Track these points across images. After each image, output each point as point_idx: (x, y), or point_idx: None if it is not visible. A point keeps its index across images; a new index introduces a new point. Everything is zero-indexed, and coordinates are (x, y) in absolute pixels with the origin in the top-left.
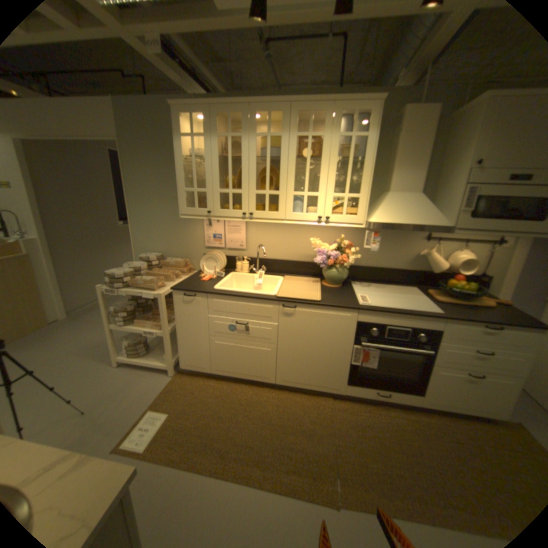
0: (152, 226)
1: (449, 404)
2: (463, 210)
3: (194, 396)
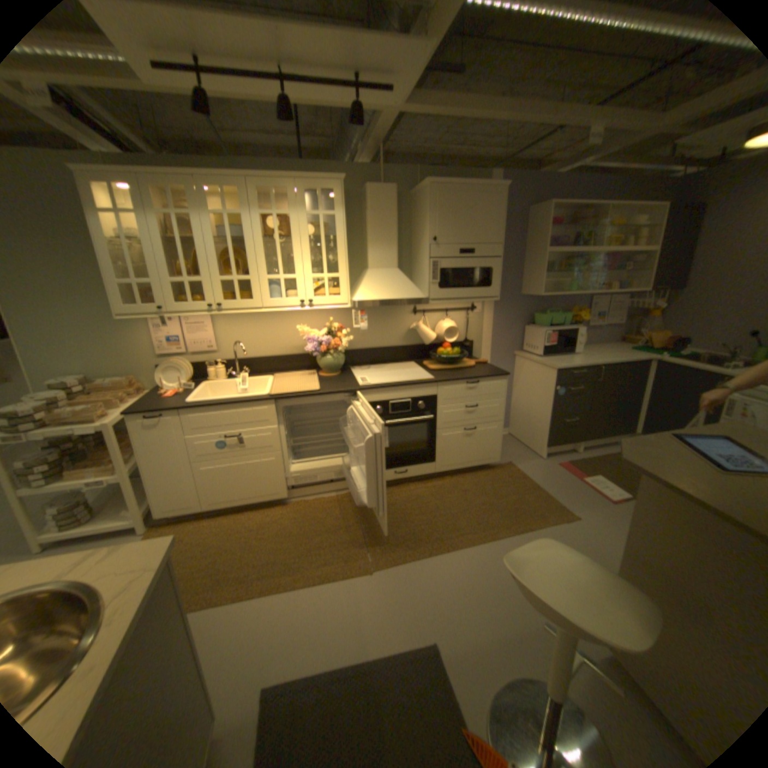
0: (60, 338)
1: (455, 462)
2: (432, 283)
3: (186, 543)
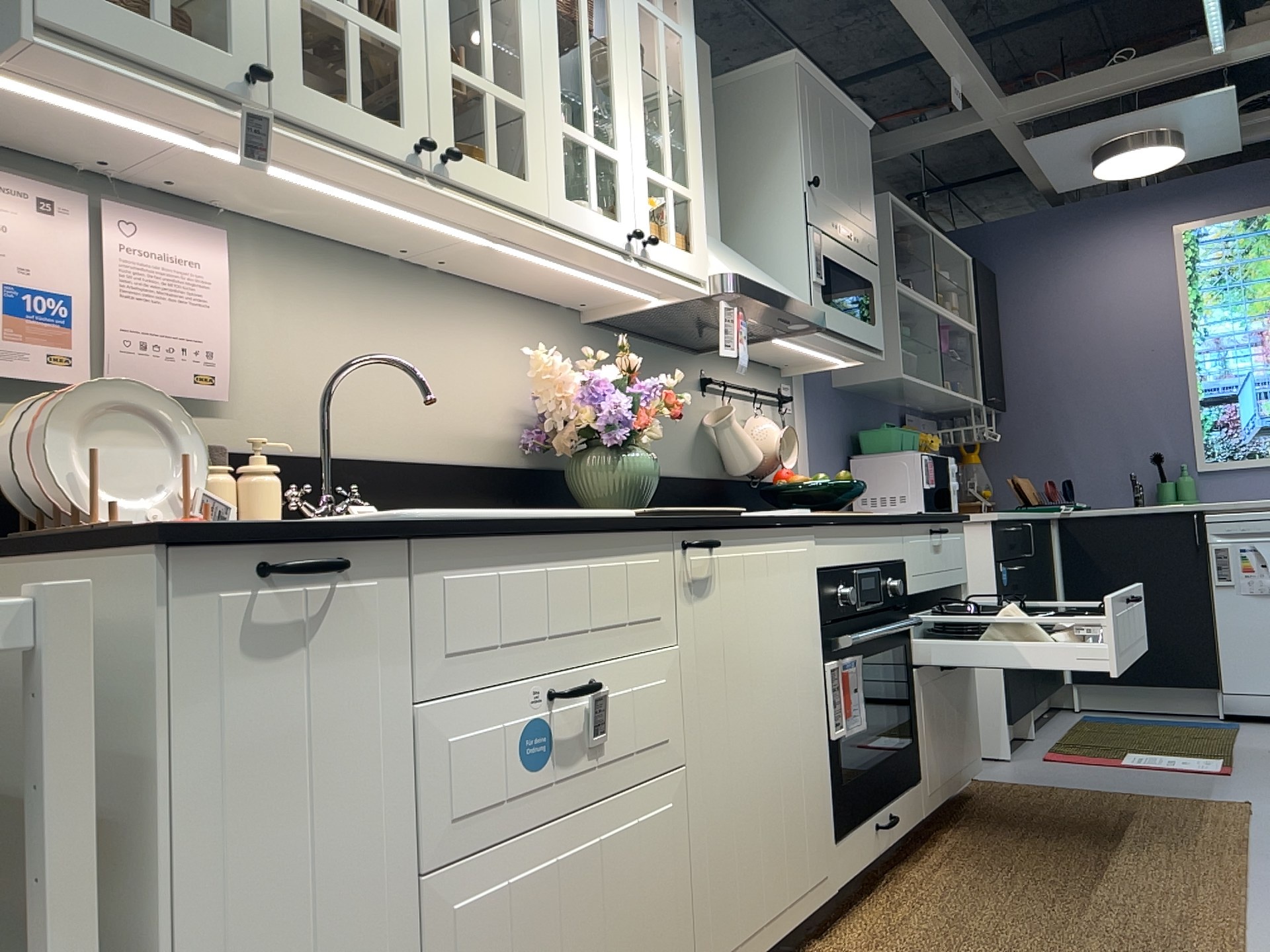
0: None
1: (943, 773)
2: (816, 283)
3: None
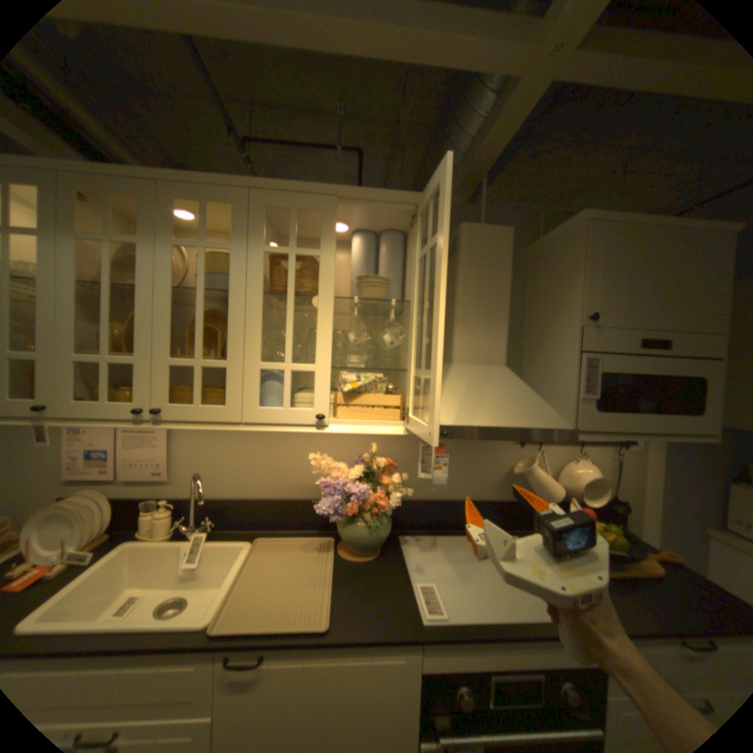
0: None
1: None
2: (584, 399)
3: None
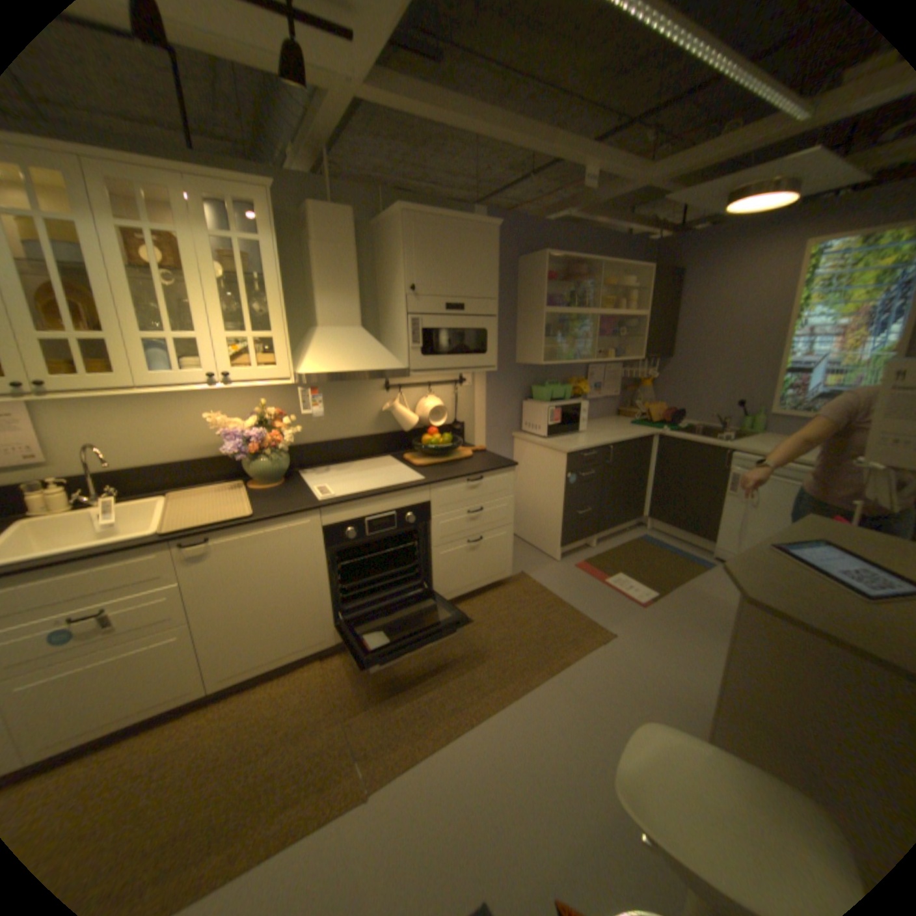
0: None
1: (459, 586)
2: (412, 348)
3: None
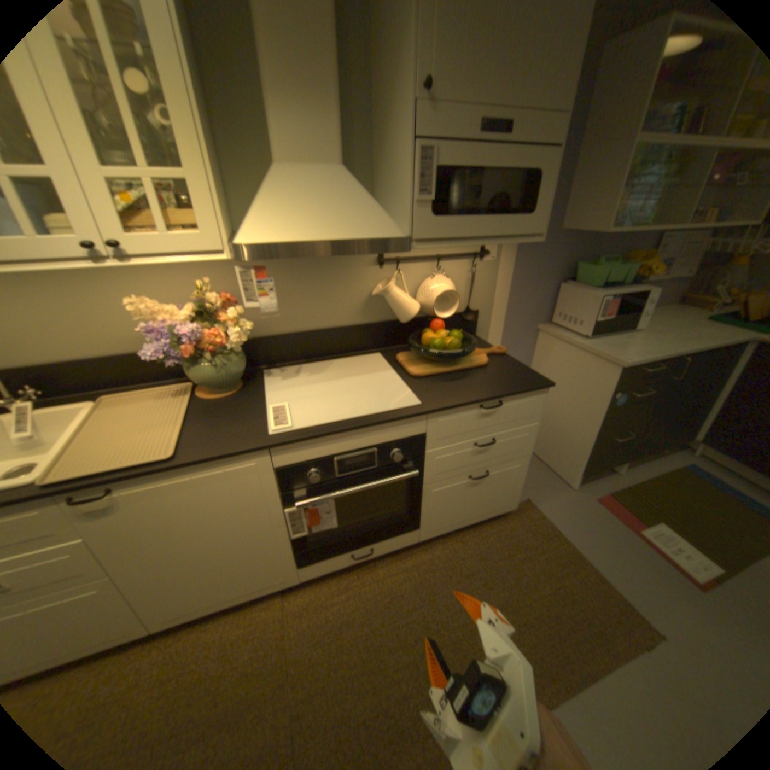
0: None
1: (451, 522)
2: (418, 202)
3: None
